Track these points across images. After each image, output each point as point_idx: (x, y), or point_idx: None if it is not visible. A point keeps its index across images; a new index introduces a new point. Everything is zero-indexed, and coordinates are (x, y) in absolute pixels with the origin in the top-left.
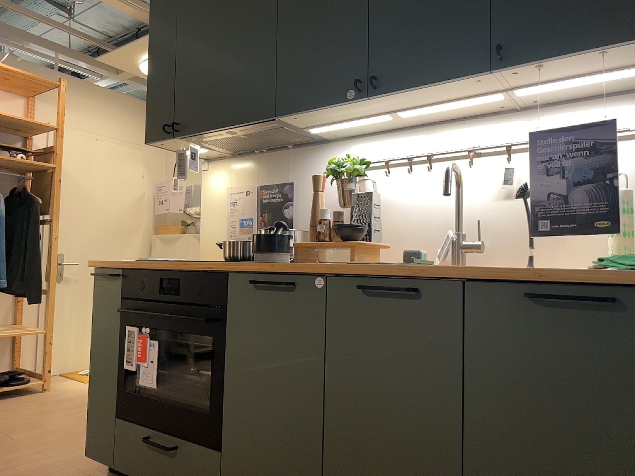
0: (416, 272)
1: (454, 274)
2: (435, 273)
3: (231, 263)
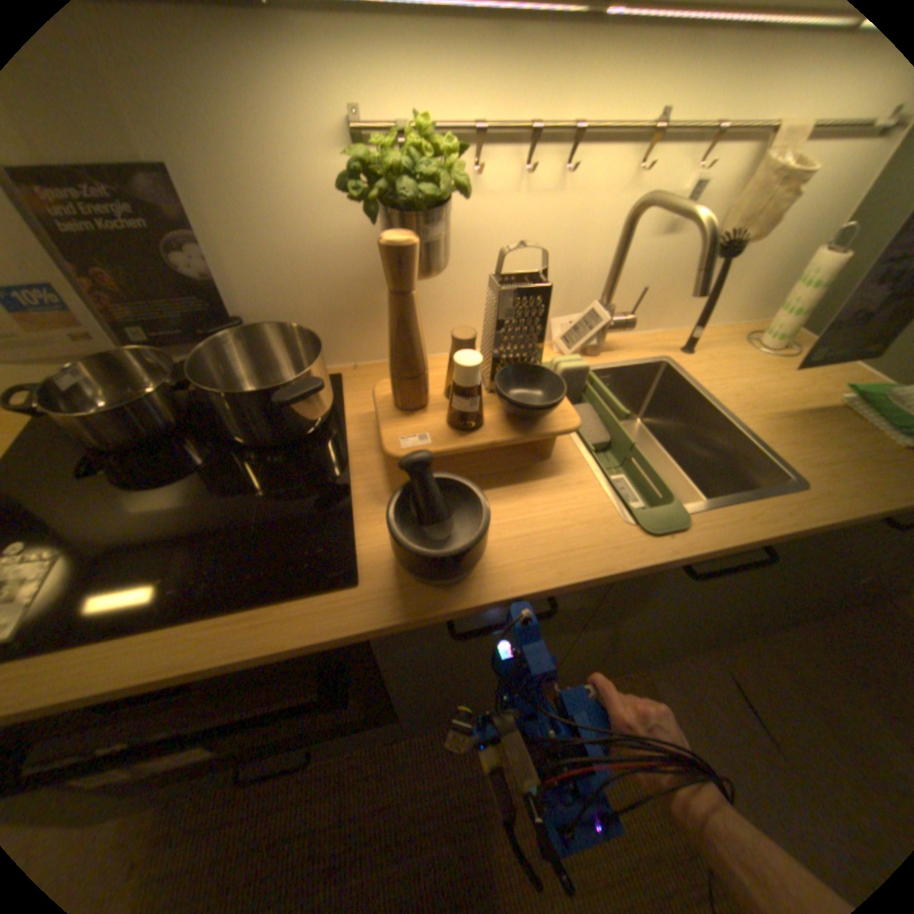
0: (784, 536)
1: (834, 527)
2: (810, 532)
3: (335, 598)
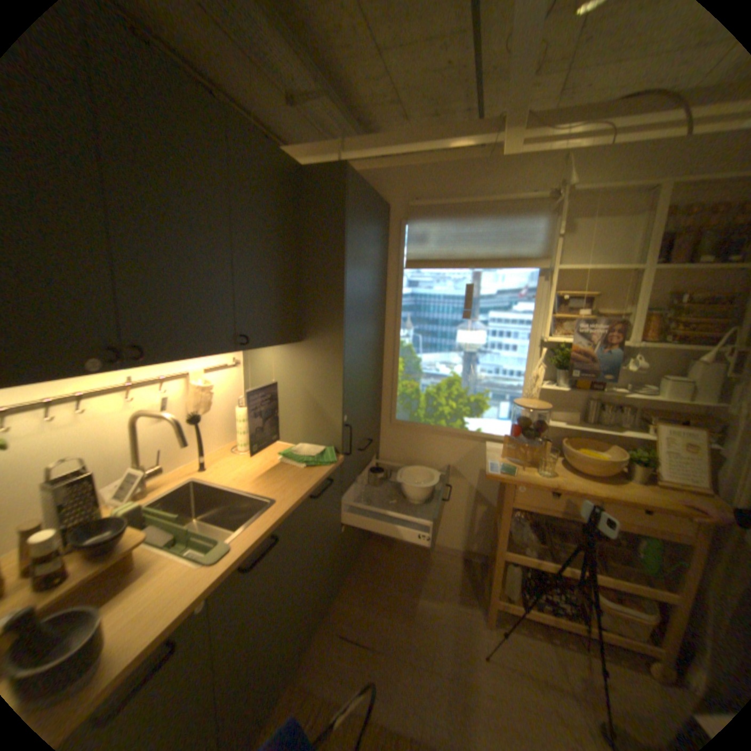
0: (272, 528)
1: (290, 512)
2: (281, 519)
3: None
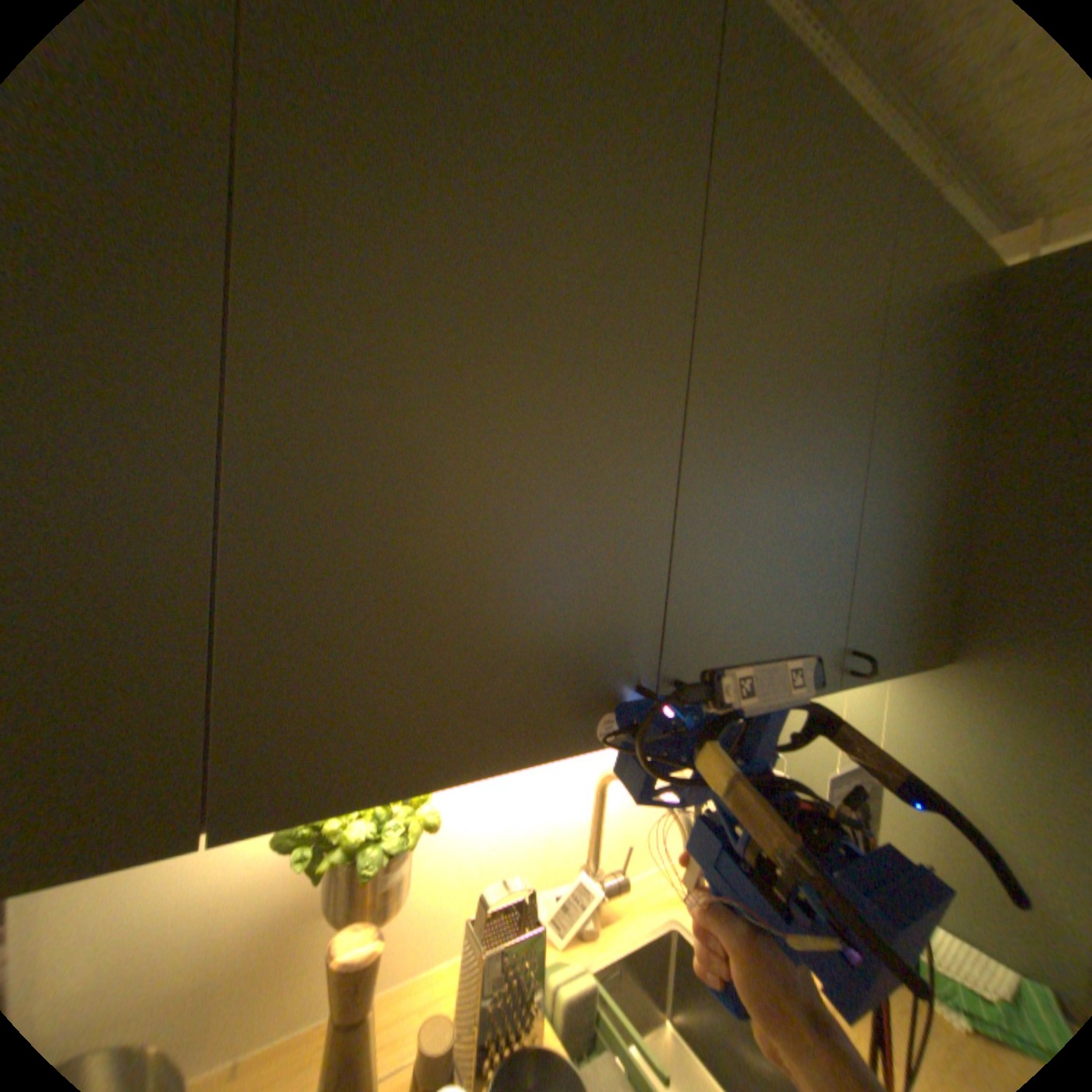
0: None
1: None
2: None
3: None
